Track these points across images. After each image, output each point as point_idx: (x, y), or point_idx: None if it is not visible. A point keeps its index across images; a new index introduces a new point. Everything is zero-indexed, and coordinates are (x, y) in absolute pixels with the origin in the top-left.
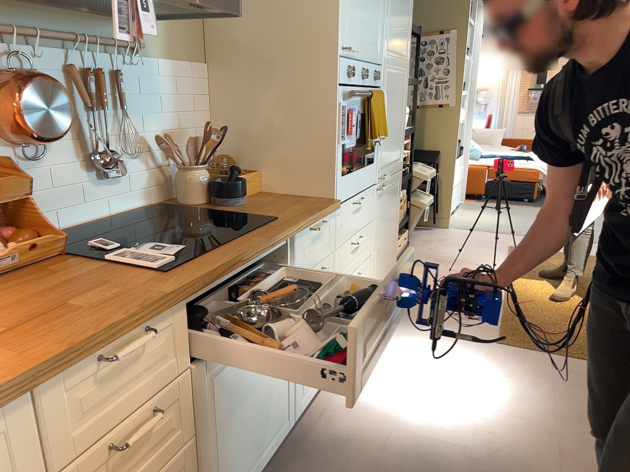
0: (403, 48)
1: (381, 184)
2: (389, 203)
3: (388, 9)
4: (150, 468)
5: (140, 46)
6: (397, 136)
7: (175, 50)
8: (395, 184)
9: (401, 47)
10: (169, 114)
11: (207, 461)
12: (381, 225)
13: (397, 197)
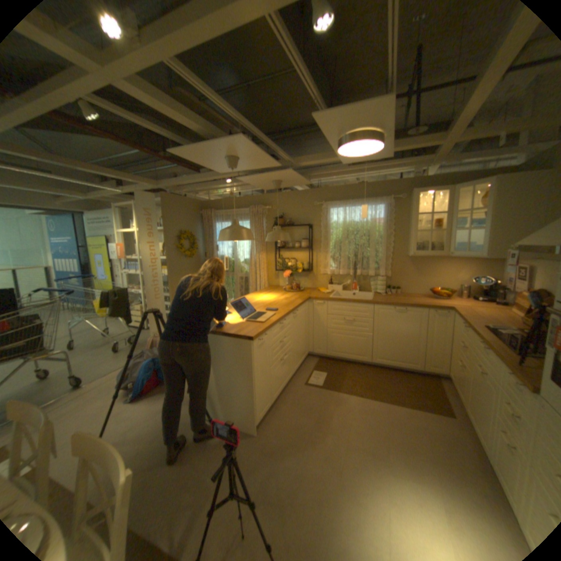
0: None
1: None
2: None
3: None
4: (465, 360)
5: None
6: None
7: None
8: None
9: None
10: None
11: (470, 386)
12: None
13: None
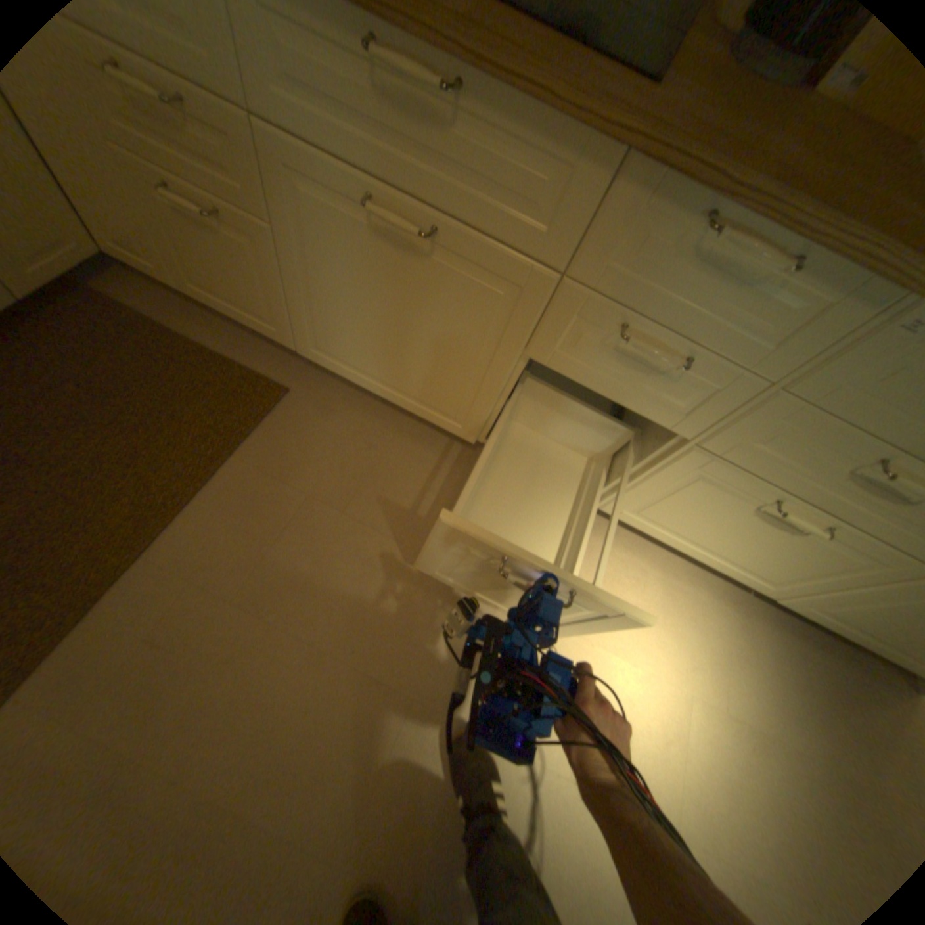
0: None
1: None
2: None
3: None
4: (192, 174)
5: None
6: None
7: None
8: None
9: None
10: None
11: (292, 281)
12: None
13: None
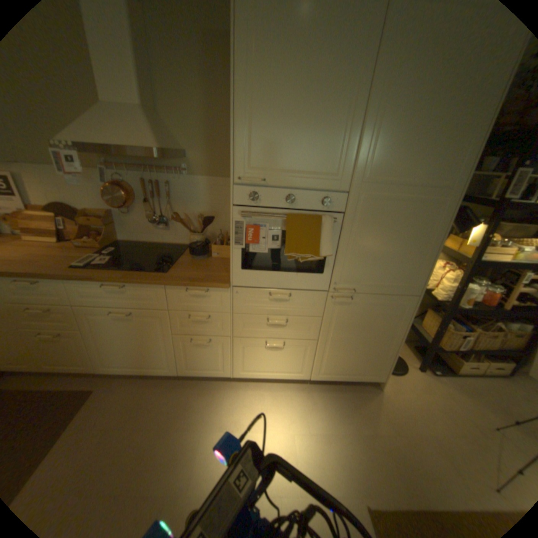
0: (436, 170)
1: (346, 295)
2: (372, 316)
3: (375, 130)
4: (51, 327)
5: (180, 169)
6: (405, 262)
7: (211, 170)
8: (395, 304)
9: (427, 170)
10: (202, 204)
11: (90, 346)
12: (346, 327)
13: (402, 317)
